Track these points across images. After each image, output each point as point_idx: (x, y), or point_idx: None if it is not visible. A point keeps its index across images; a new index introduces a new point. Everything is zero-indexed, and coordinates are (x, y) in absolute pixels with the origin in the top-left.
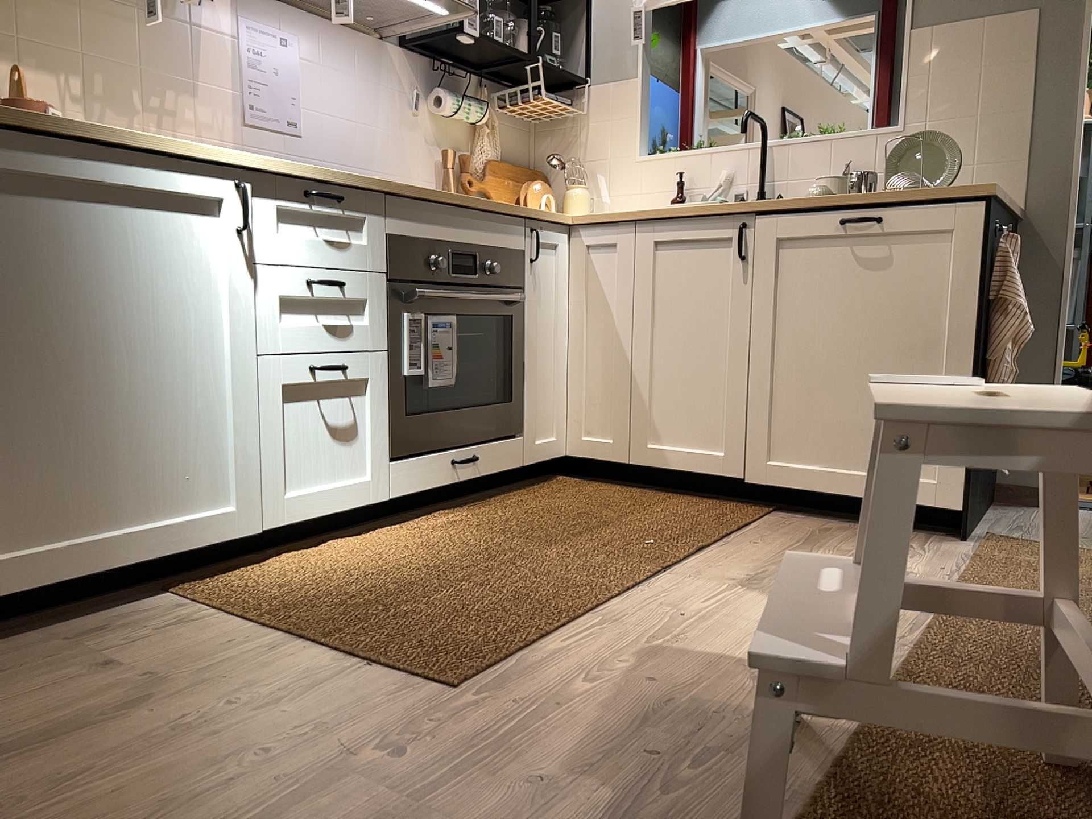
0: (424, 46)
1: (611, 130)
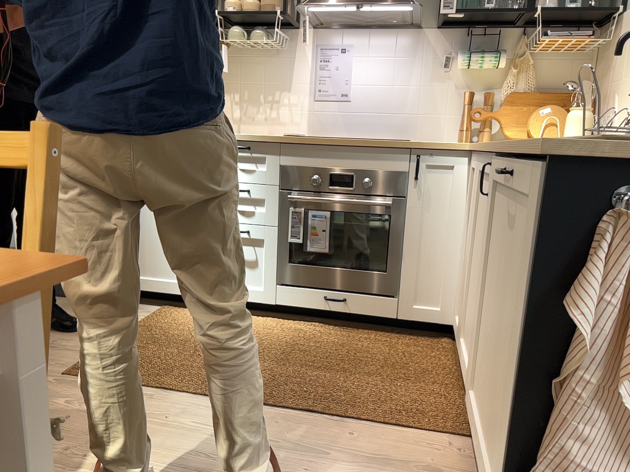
0: (447, 22)
1: (628, 52)
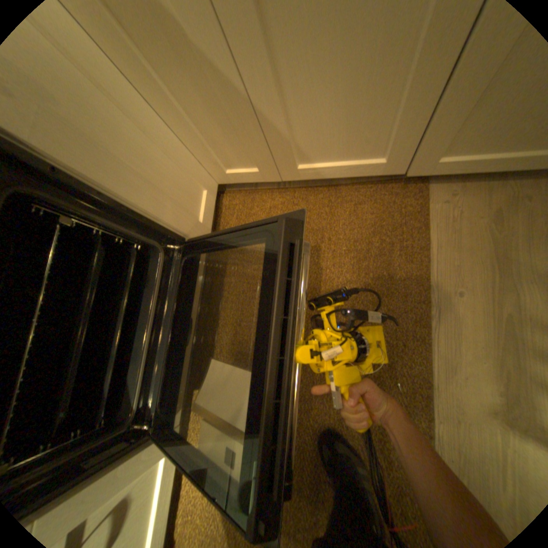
0: None
1: None
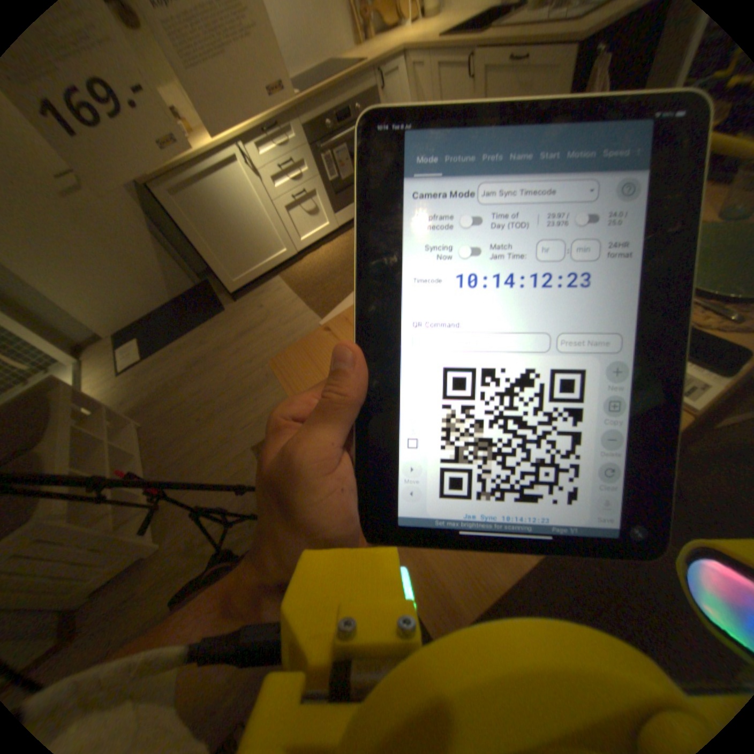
0: None
1: None
